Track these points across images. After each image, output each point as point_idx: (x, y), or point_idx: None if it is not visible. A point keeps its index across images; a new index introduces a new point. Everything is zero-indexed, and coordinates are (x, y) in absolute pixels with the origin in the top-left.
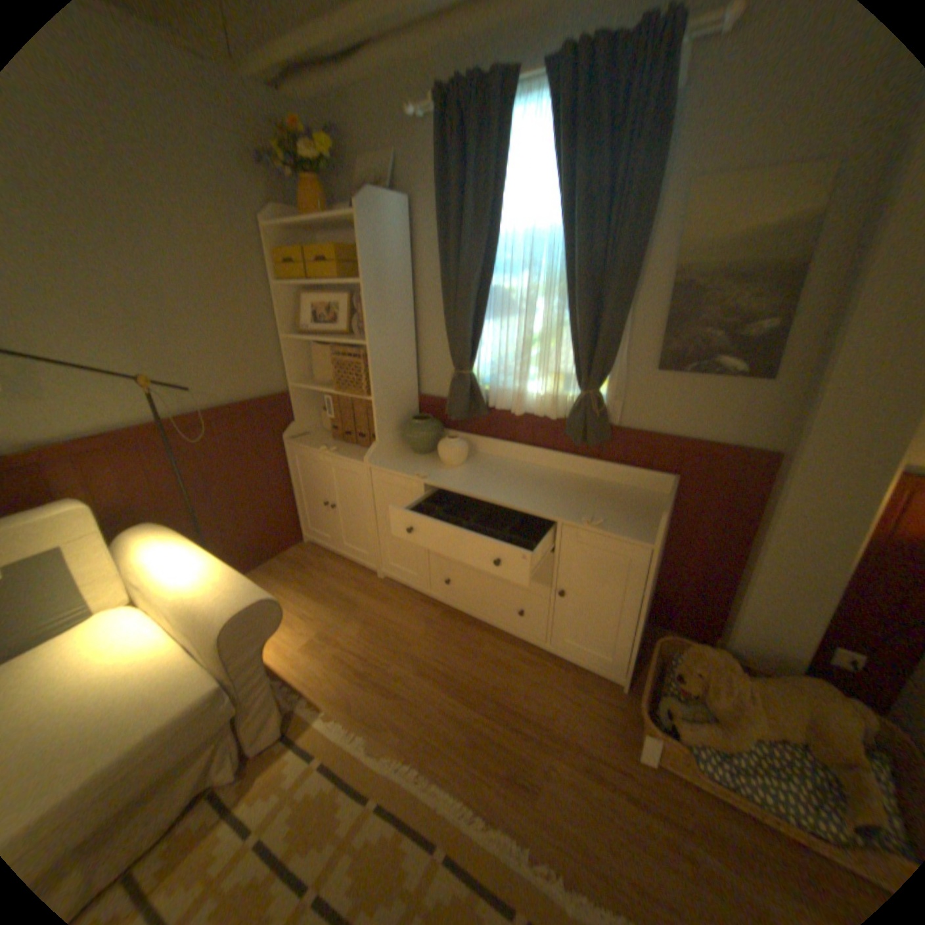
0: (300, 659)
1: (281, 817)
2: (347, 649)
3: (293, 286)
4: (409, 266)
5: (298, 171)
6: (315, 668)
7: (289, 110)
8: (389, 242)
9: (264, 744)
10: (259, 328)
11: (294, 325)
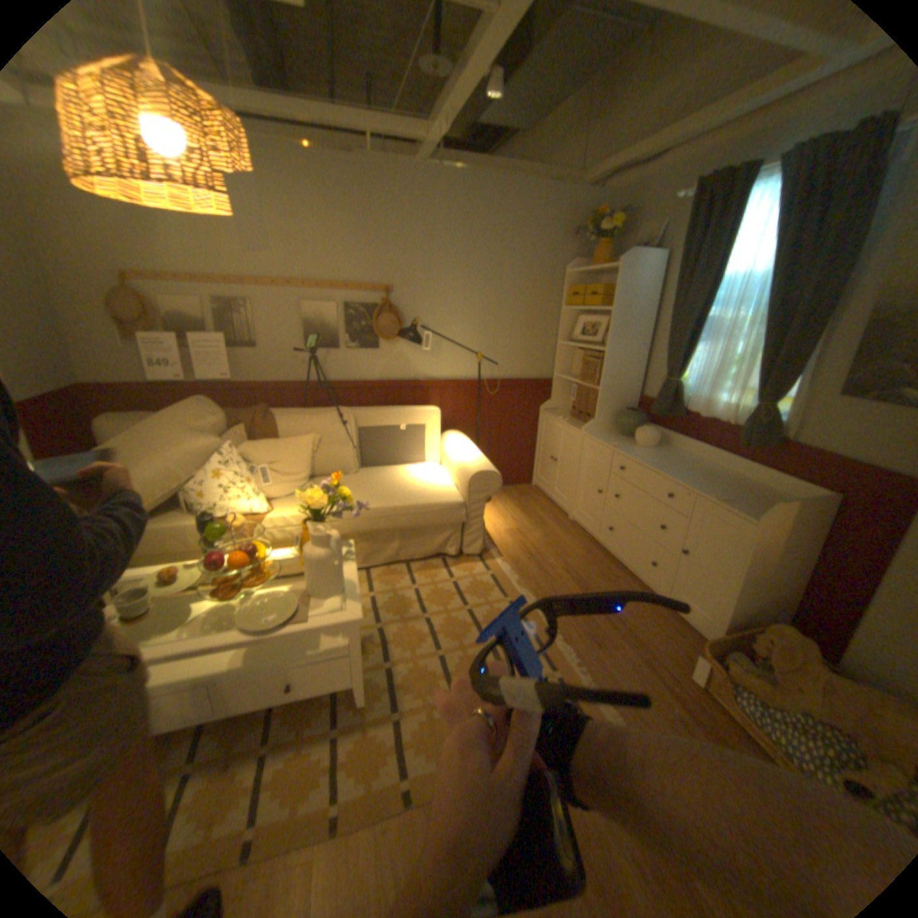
0: (502, 534)
1: (467, 581)
2: (530, 542)
3: (575, 310)
4: (656, 299)
5: (601, 235)
6: (508, 541)
7: (607, 197)
8: (642, 282)
9: (471, 553)
10: (546, 335)
11: (568, 336)
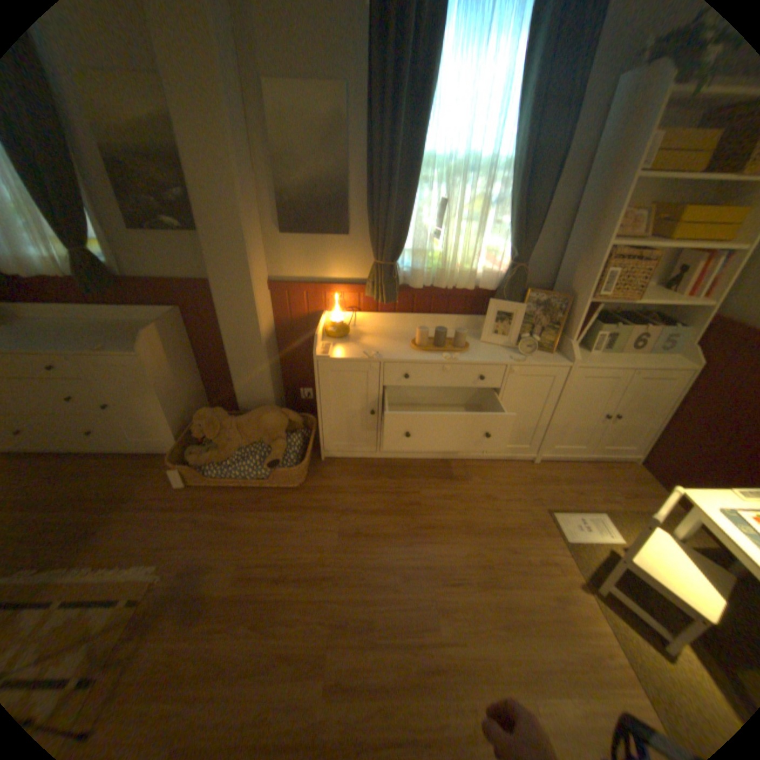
0: None
1: None
2: None
3: None
4: None
5: None
6: None
7: None
8: None
9: None
10: None
11: None
